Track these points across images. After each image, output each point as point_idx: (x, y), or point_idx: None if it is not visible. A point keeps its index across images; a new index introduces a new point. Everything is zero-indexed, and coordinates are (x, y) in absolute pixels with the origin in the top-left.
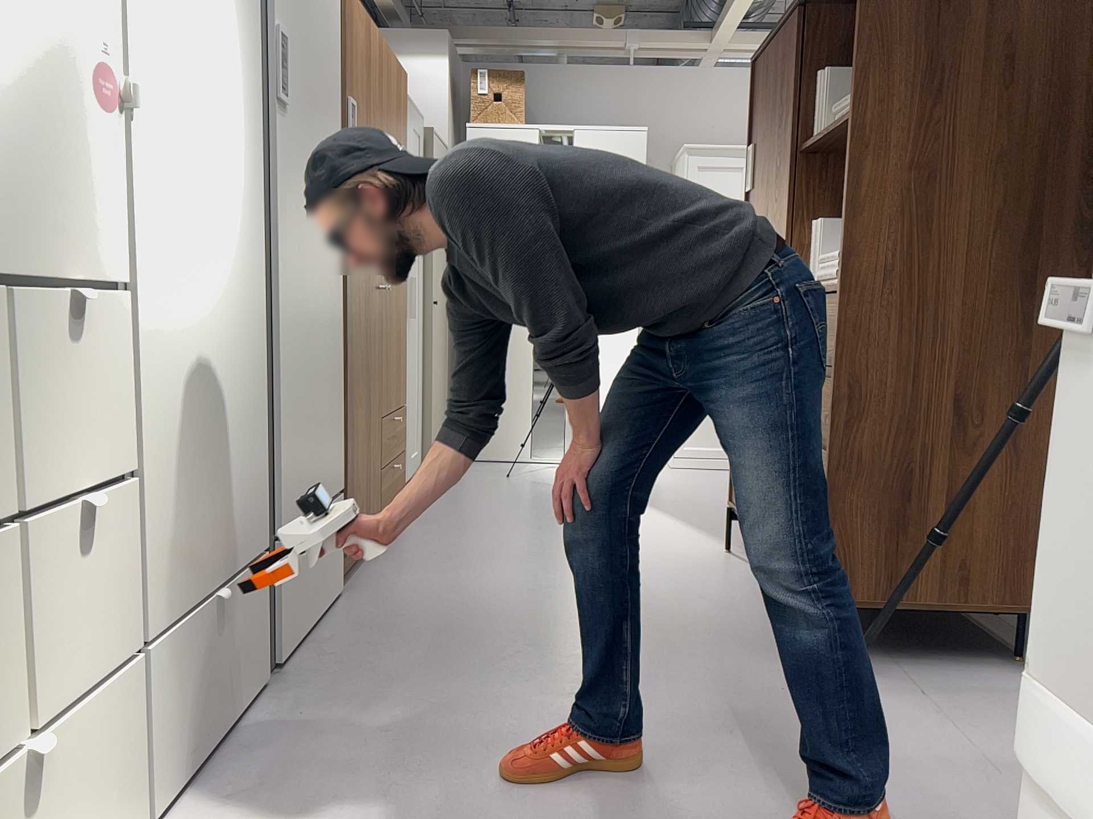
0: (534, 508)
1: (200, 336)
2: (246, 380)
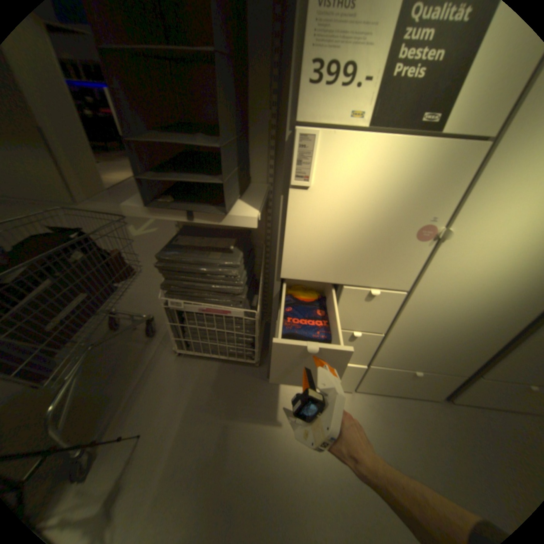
0: None
1: (461, 312)
2: (496, 331)
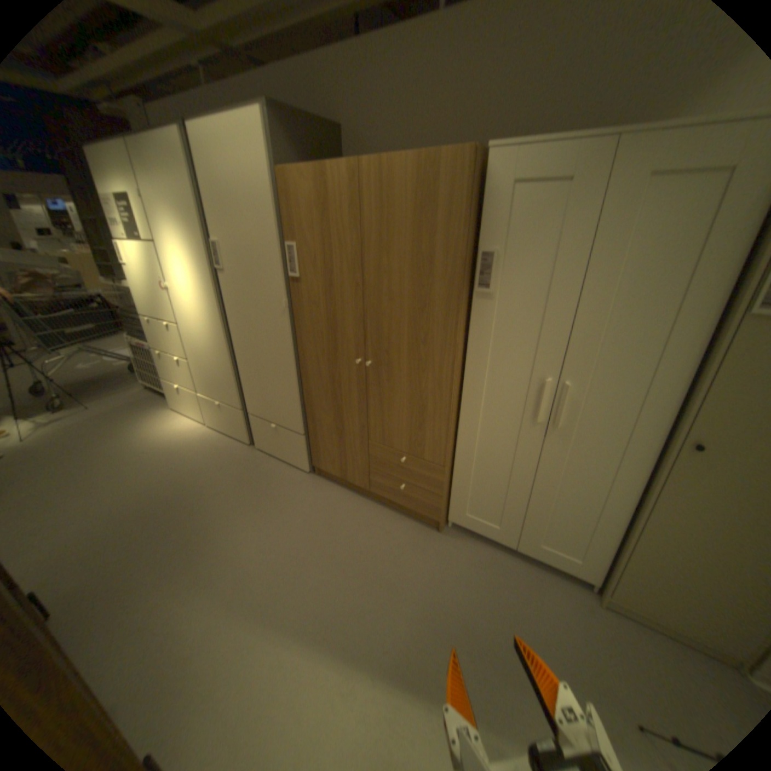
0: (444, 660)
1: (201, 341)
2: (221, 359)
